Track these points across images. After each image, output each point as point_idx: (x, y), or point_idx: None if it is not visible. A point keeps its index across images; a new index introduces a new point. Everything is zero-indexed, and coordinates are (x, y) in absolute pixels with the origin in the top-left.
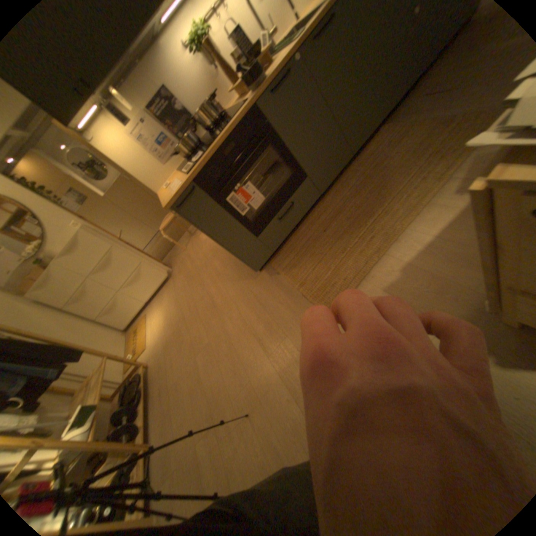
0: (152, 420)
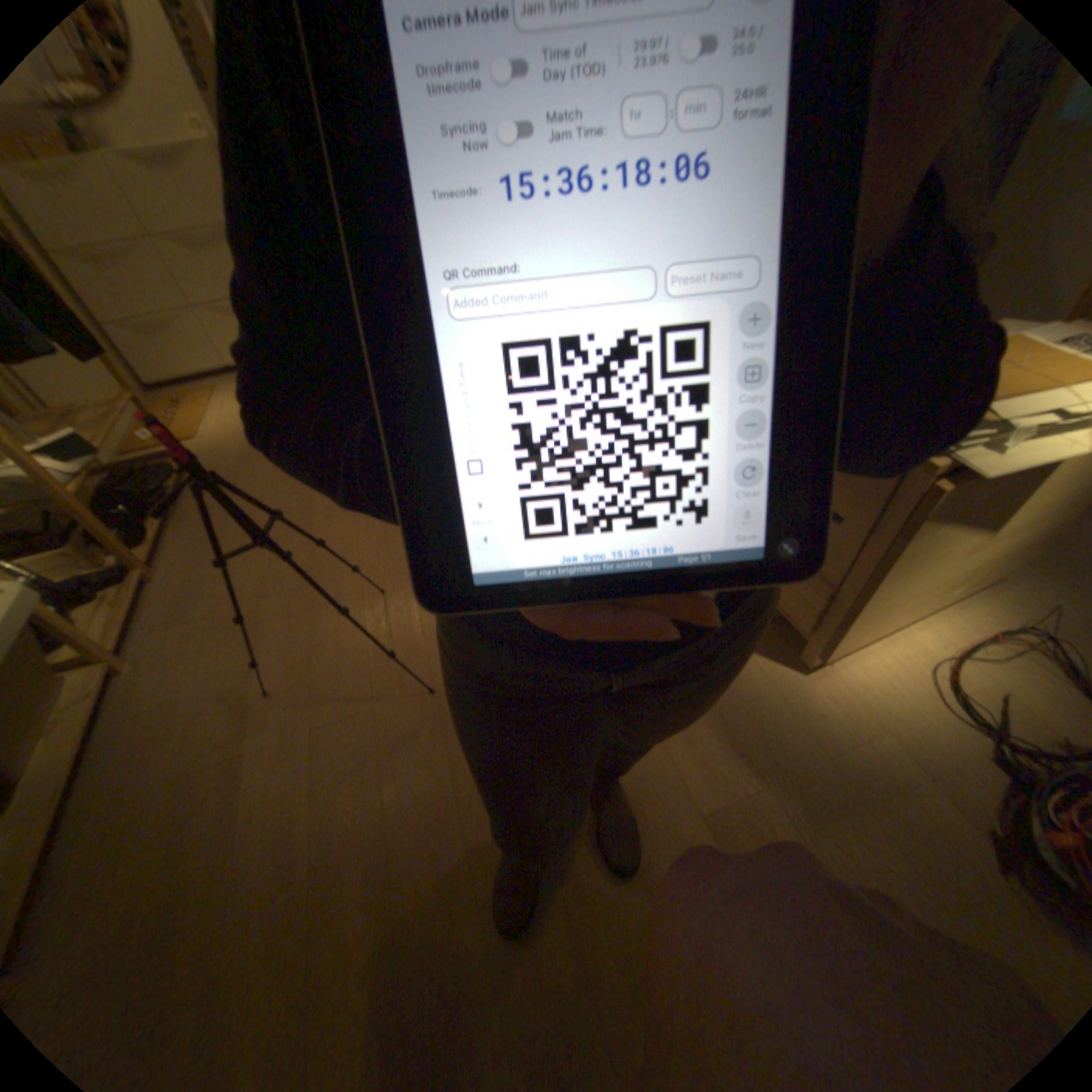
0: (169, 546)
